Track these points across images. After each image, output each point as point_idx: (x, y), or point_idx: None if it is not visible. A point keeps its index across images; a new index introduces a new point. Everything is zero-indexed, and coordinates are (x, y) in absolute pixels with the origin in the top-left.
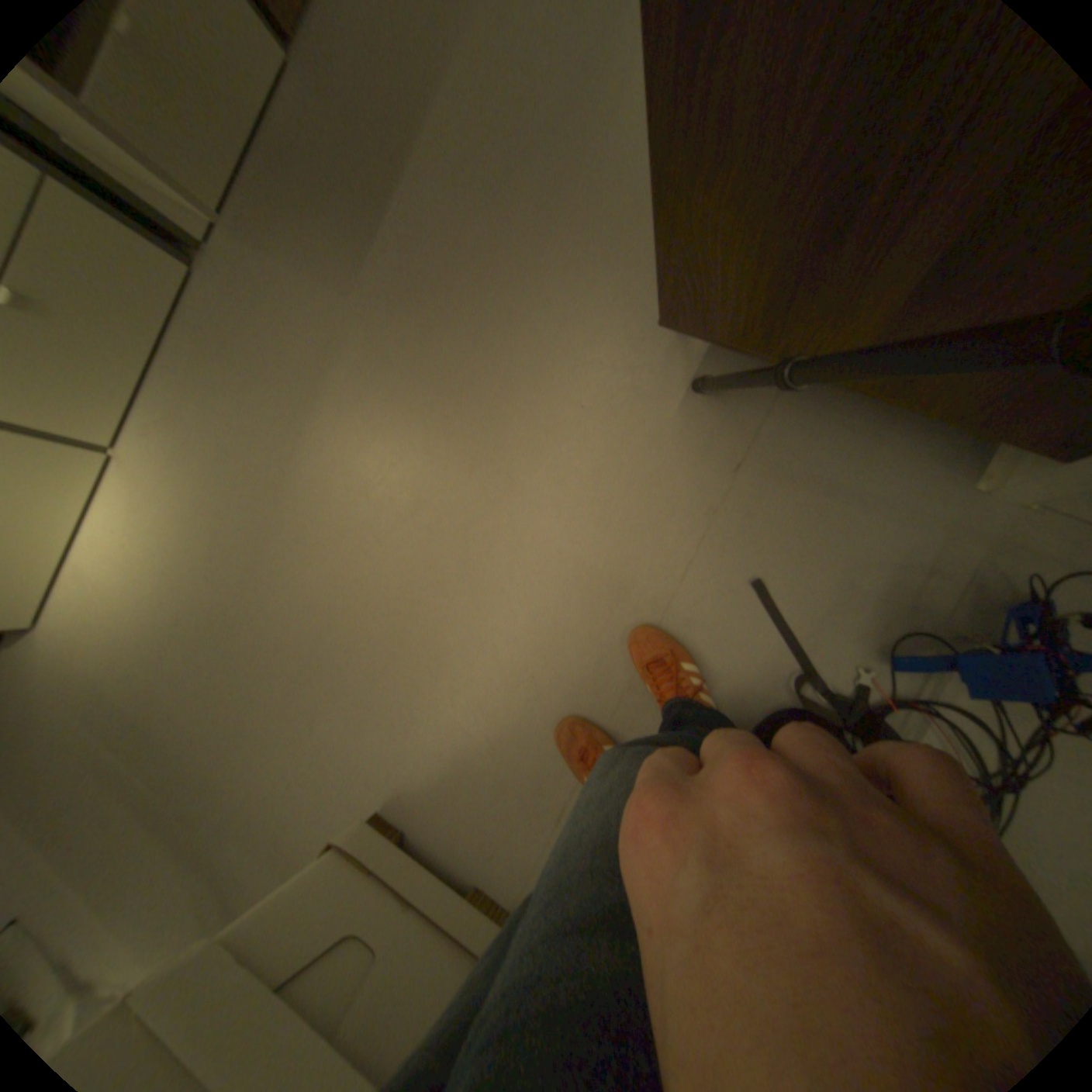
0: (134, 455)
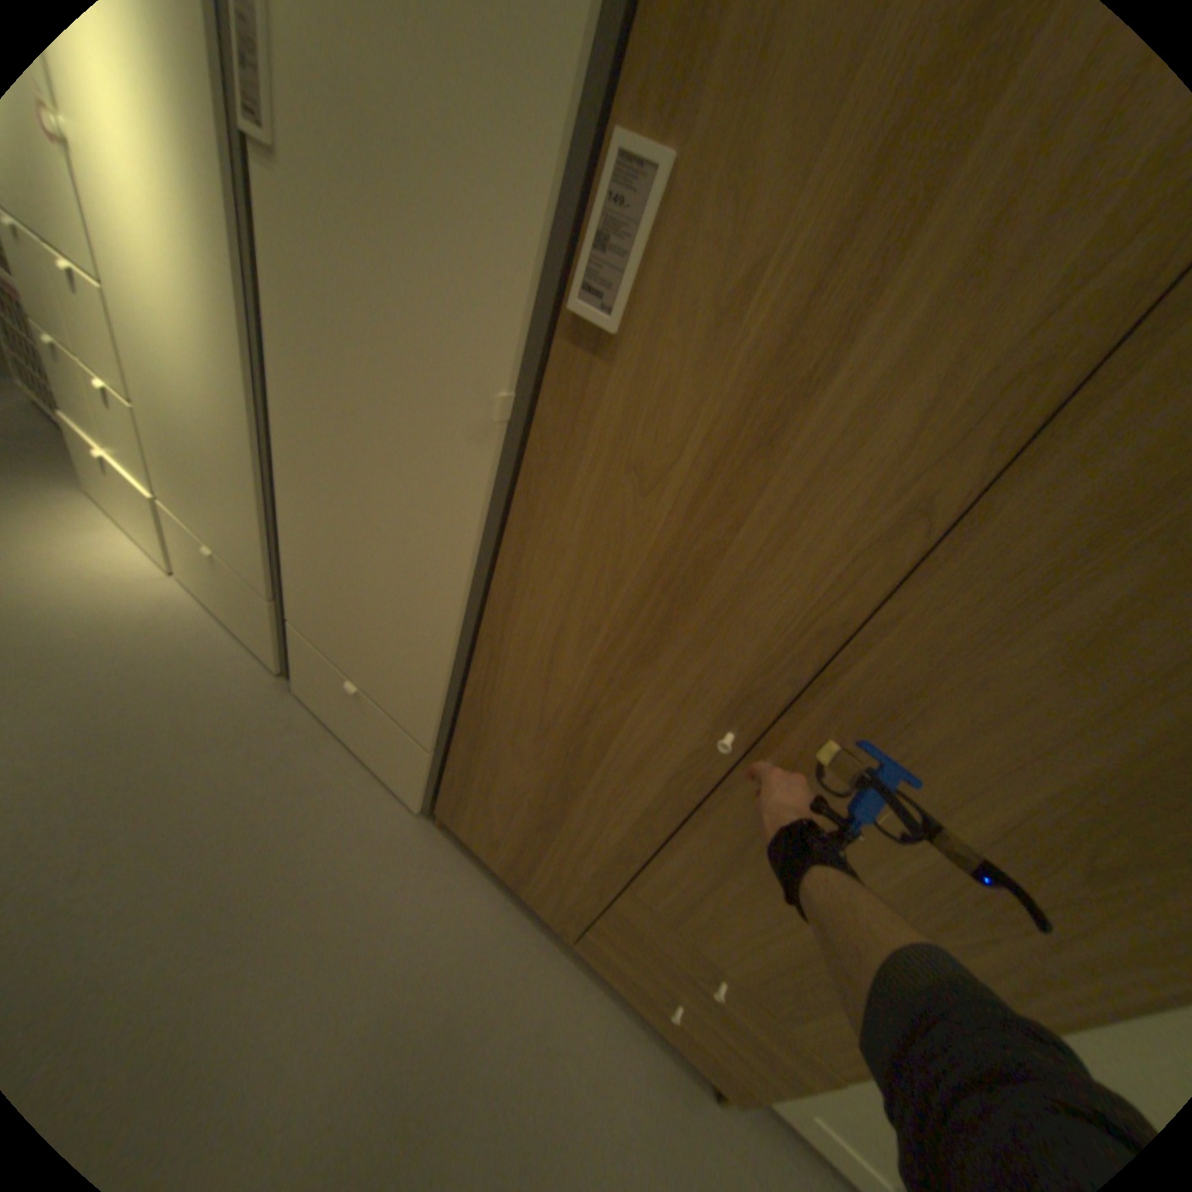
0: (161, 587)
